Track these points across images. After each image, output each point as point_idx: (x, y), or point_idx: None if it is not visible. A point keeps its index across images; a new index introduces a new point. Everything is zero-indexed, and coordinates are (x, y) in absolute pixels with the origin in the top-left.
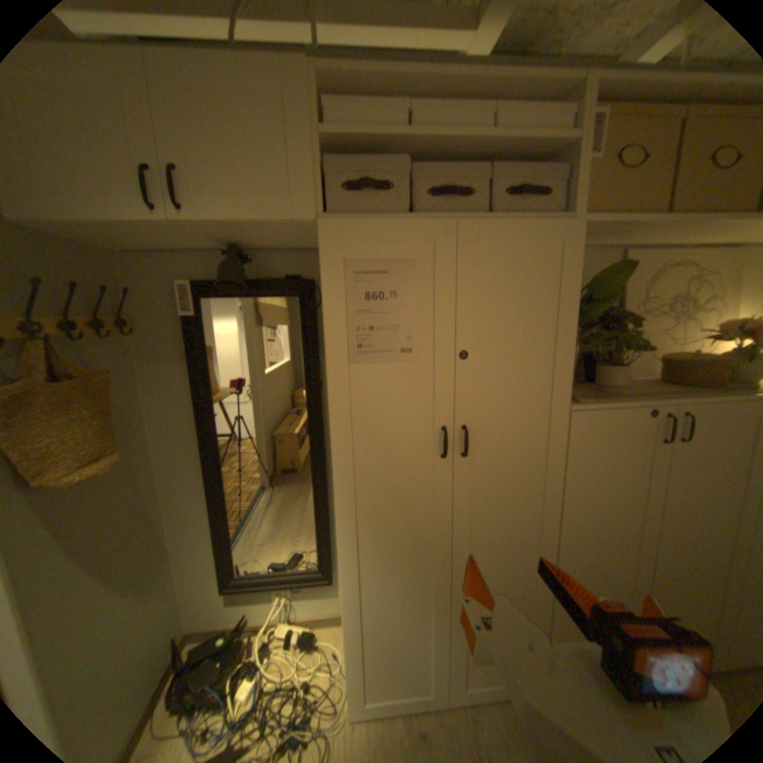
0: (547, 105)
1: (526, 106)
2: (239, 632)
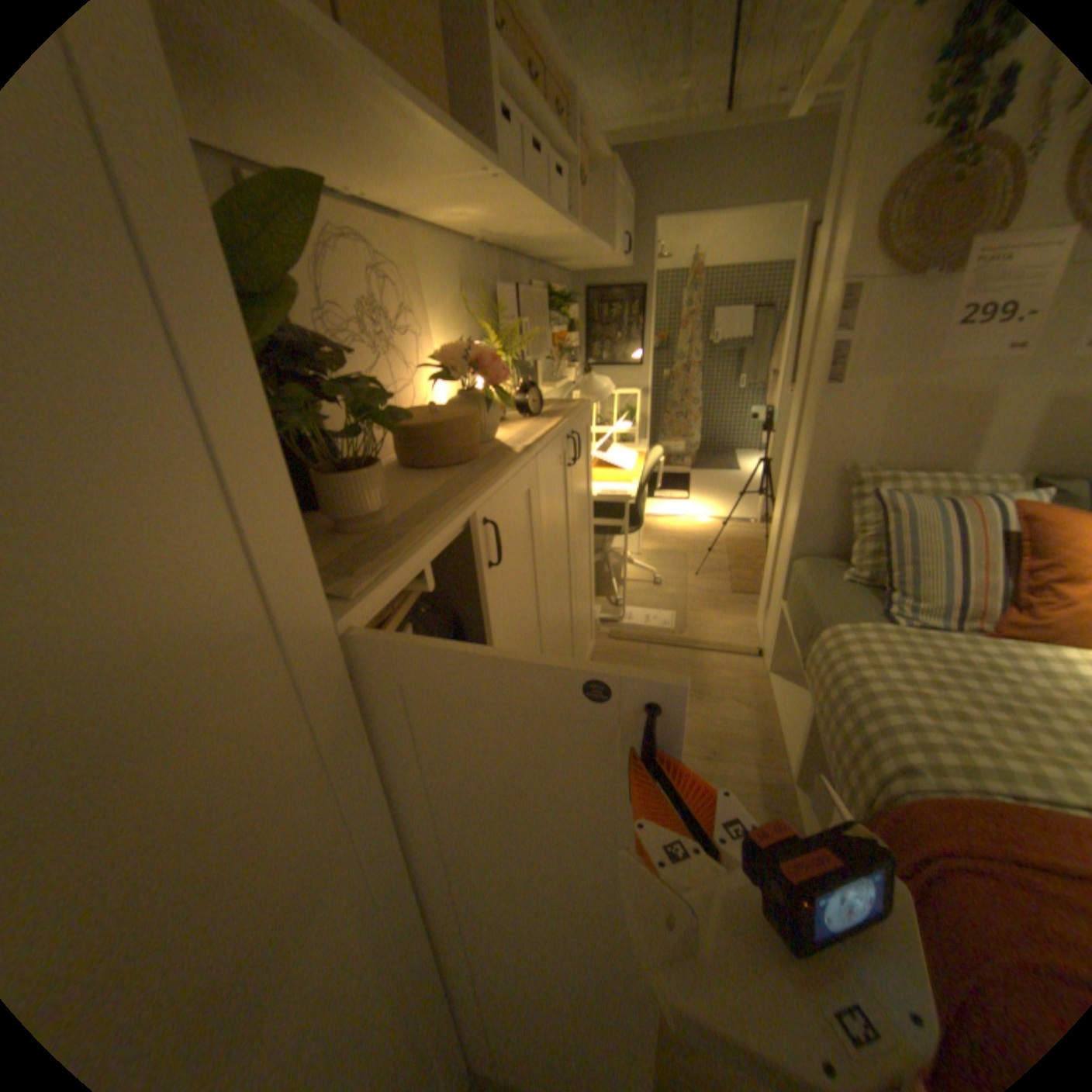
0: None
1: None
2: None
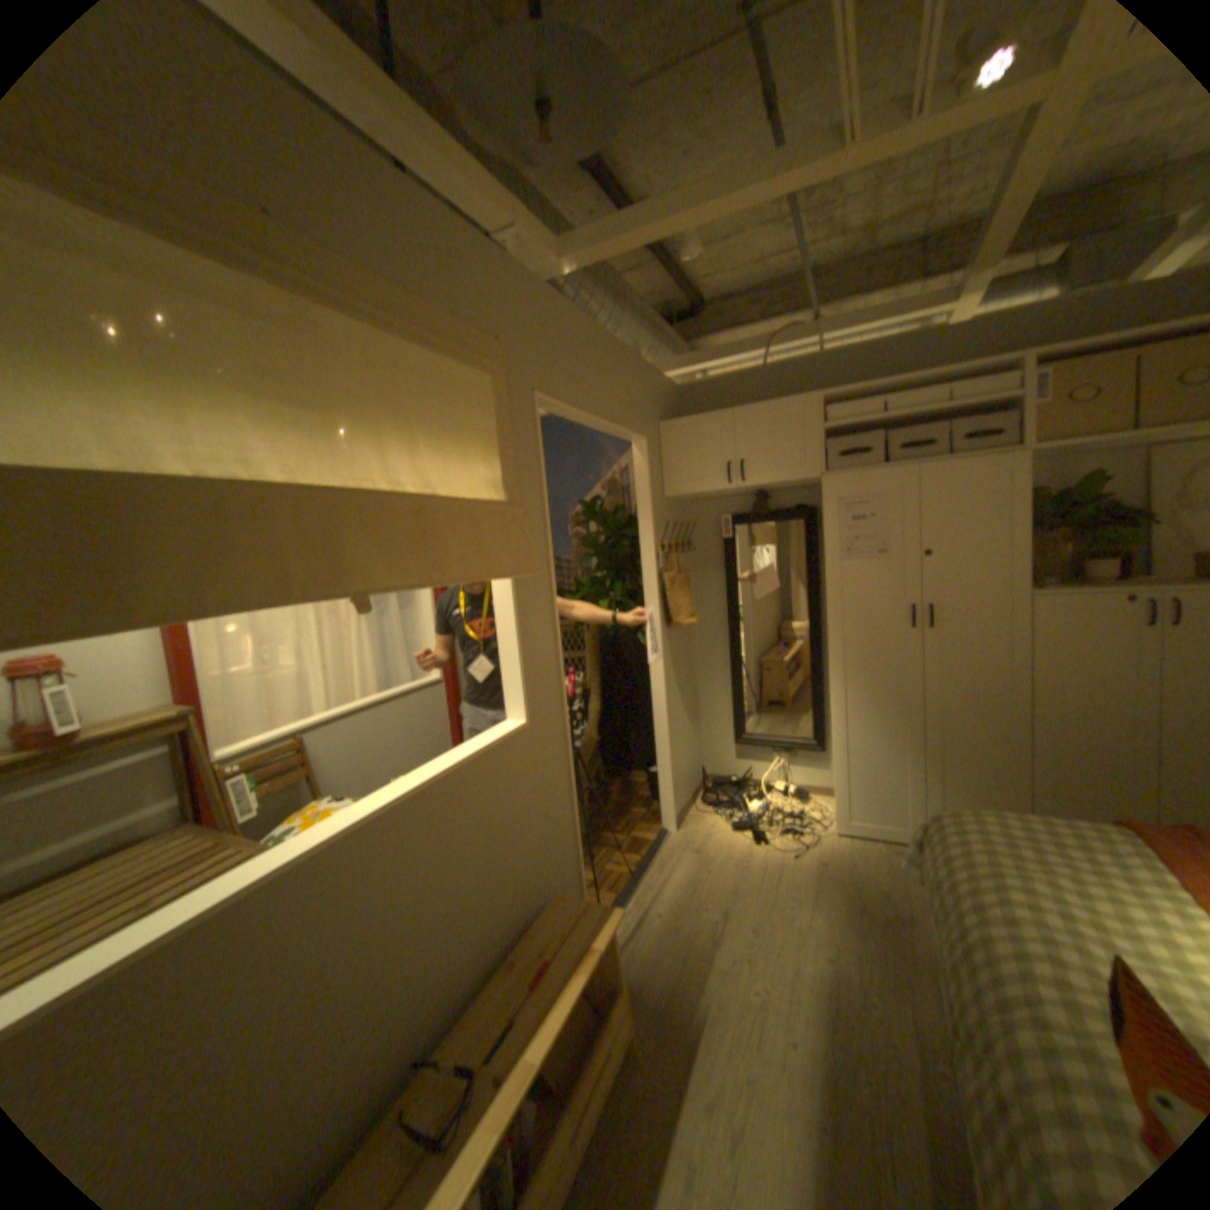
0: (1003, 370)
1: (984, 374)
2: (746, 782)
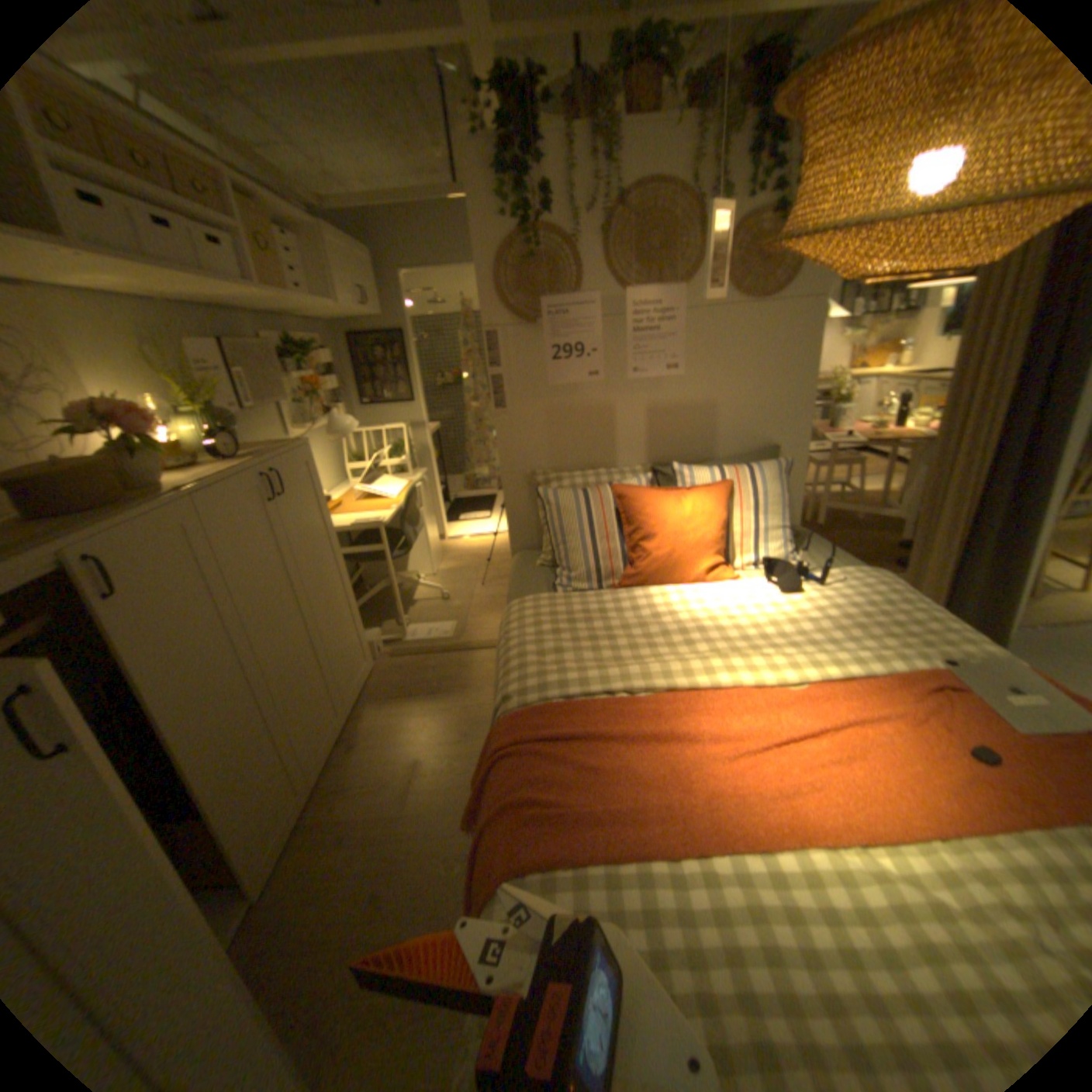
0: None
1: None
2: None
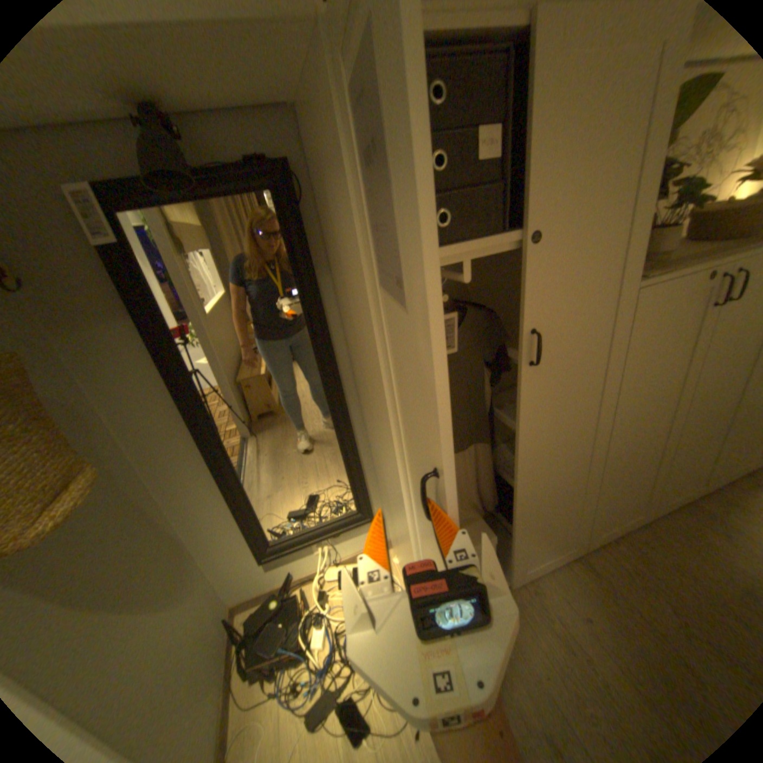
0: None
1: None
2: (288, 588)
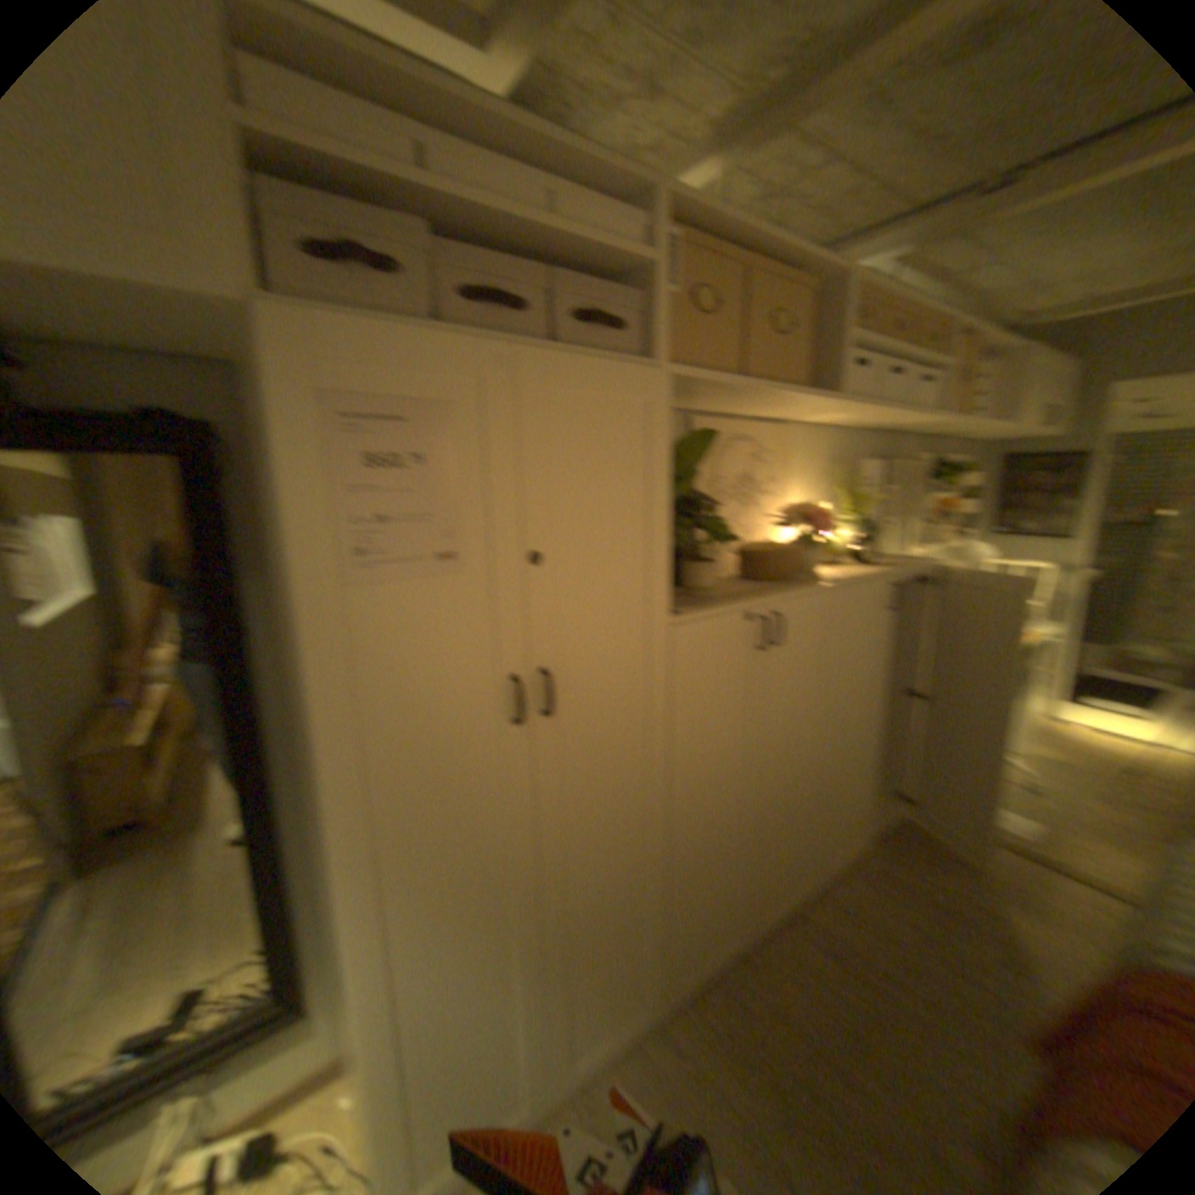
0: (611, 205)
1: (586, 197)
2: None
